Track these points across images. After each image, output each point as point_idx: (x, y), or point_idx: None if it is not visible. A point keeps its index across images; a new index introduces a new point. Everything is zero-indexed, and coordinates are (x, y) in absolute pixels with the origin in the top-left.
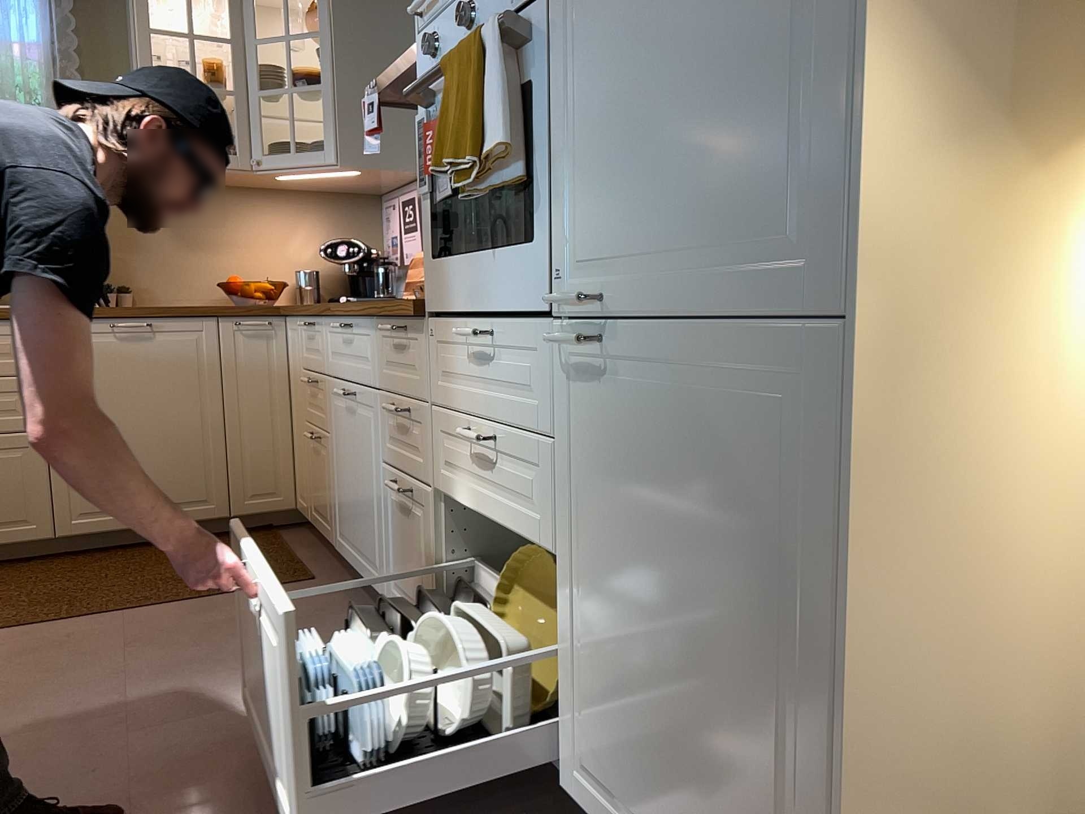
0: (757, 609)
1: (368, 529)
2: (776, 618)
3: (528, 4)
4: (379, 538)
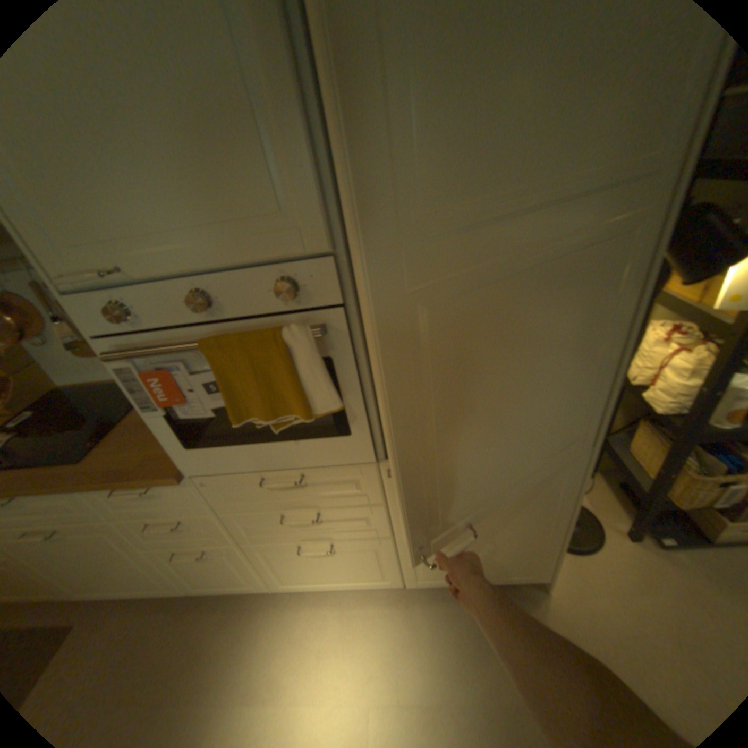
0: (526, 518)
1: (133, 580)
2: (535, 518)
3: (301, 308)
4: (153, 579)
